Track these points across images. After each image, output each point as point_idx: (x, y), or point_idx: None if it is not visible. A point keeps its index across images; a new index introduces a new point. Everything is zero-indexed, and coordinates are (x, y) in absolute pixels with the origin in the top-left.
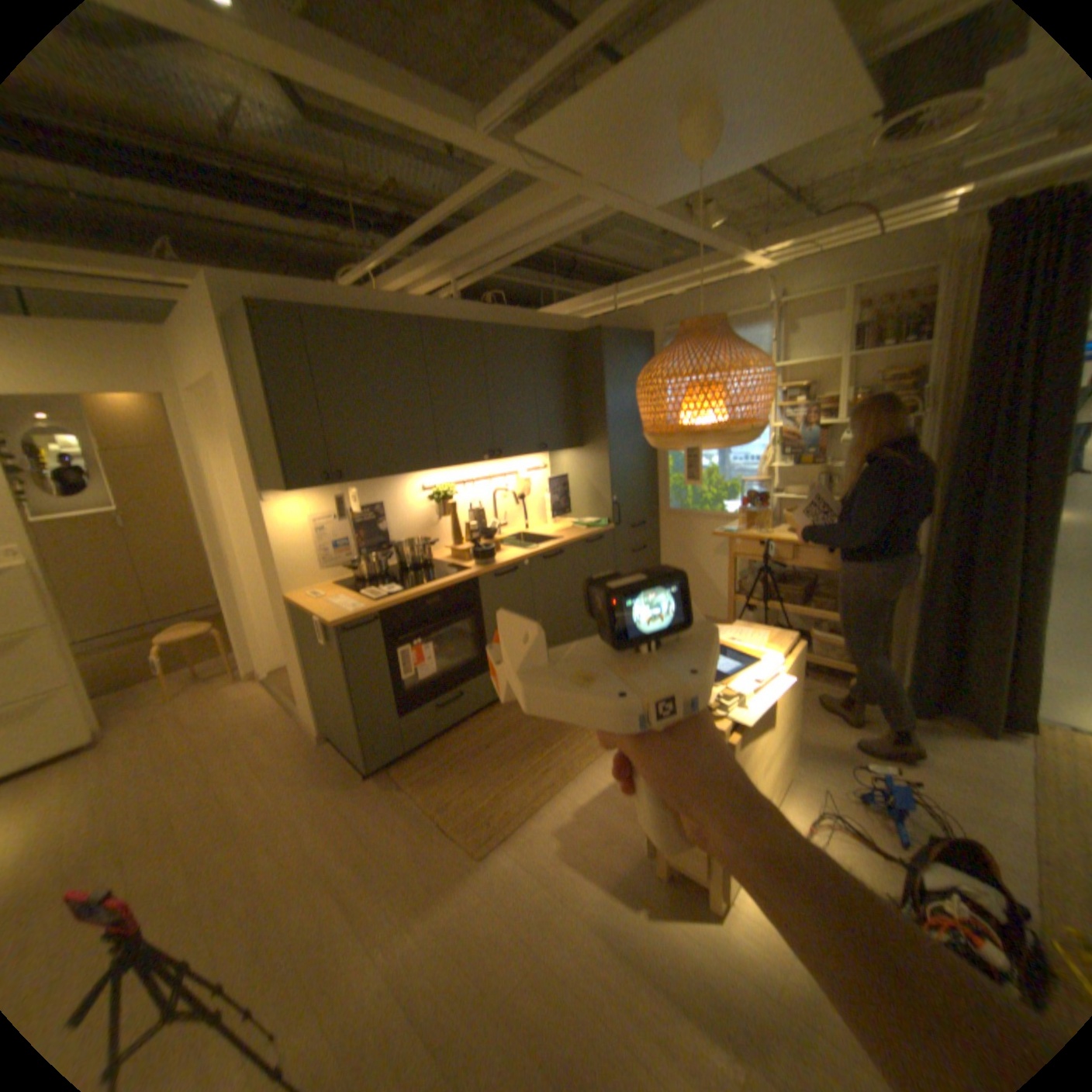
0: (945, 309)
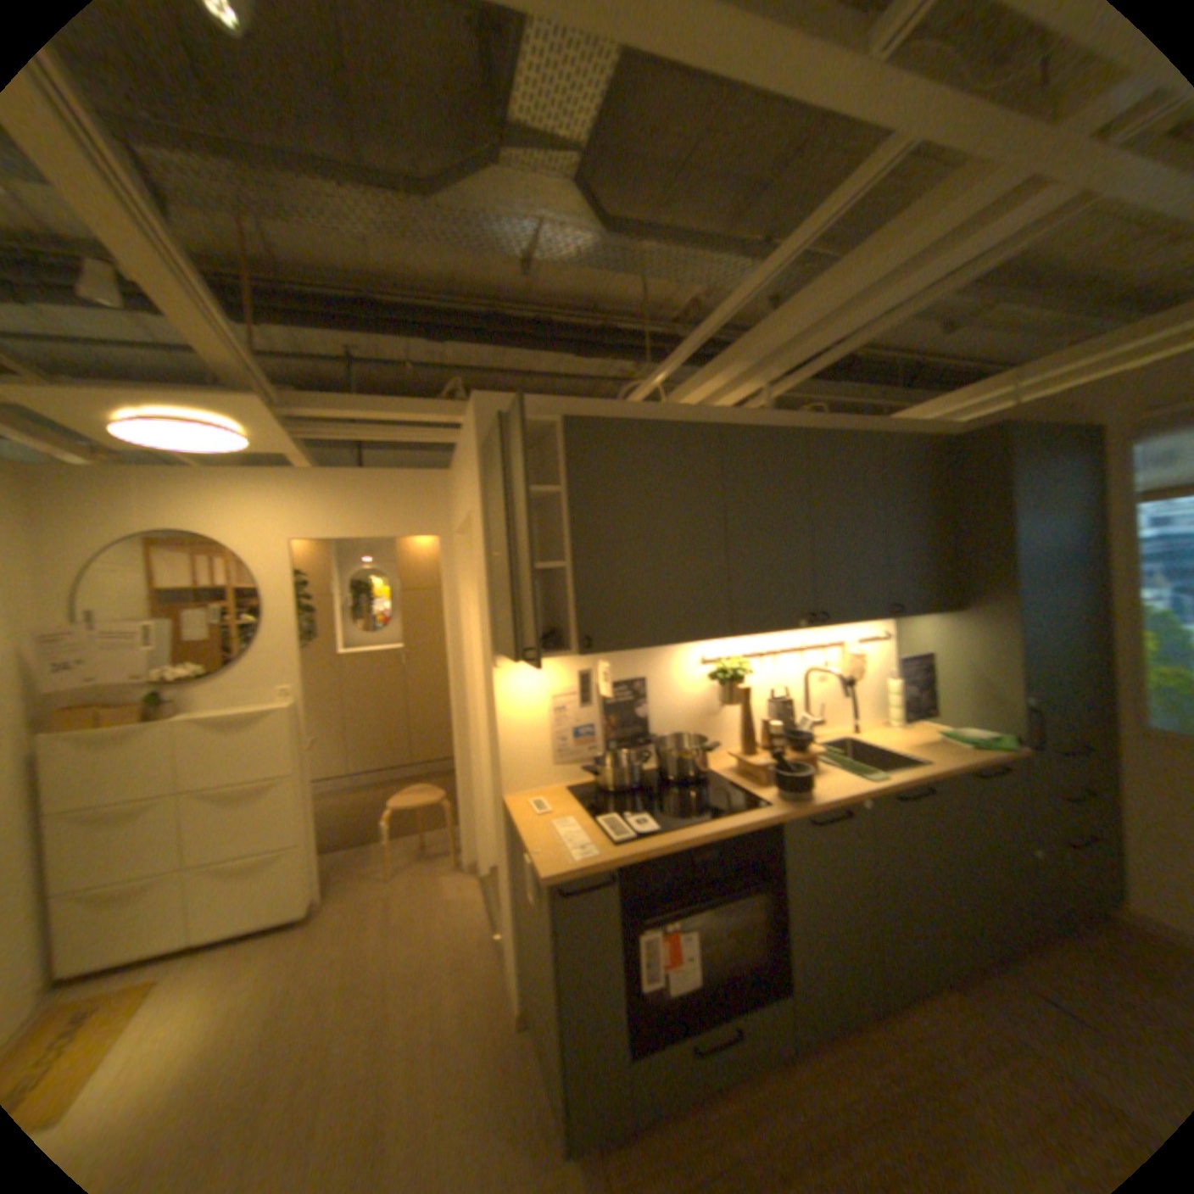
0: None
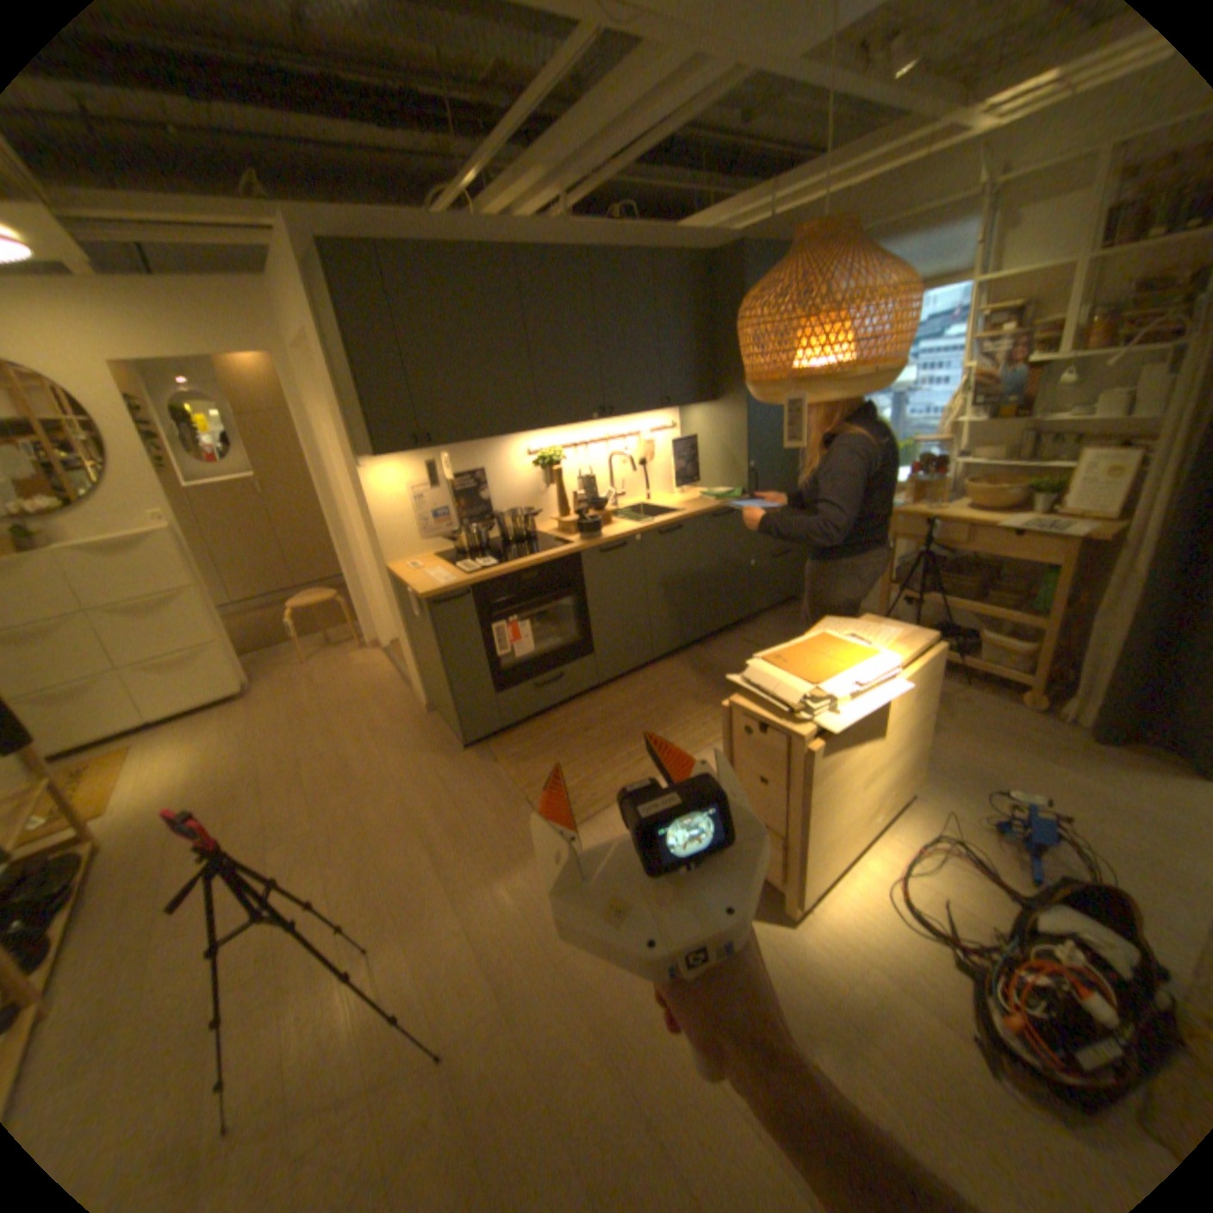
0: None
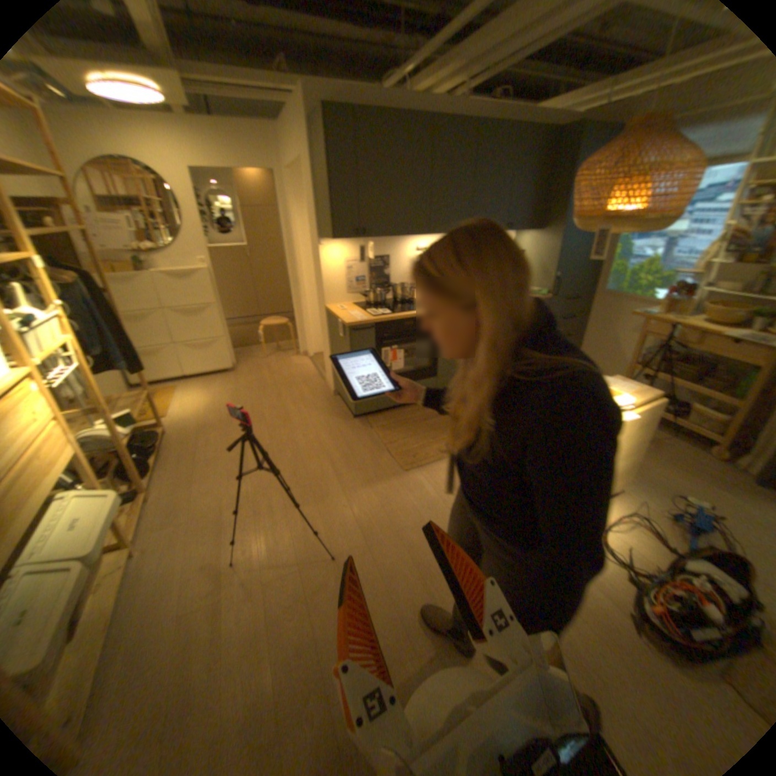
0: None
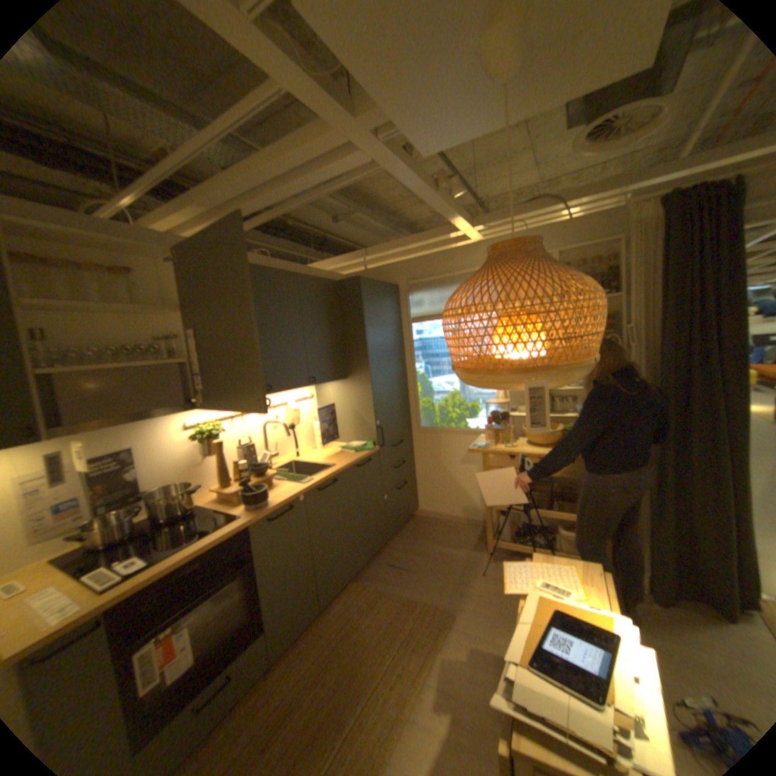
0: (632, 269)
